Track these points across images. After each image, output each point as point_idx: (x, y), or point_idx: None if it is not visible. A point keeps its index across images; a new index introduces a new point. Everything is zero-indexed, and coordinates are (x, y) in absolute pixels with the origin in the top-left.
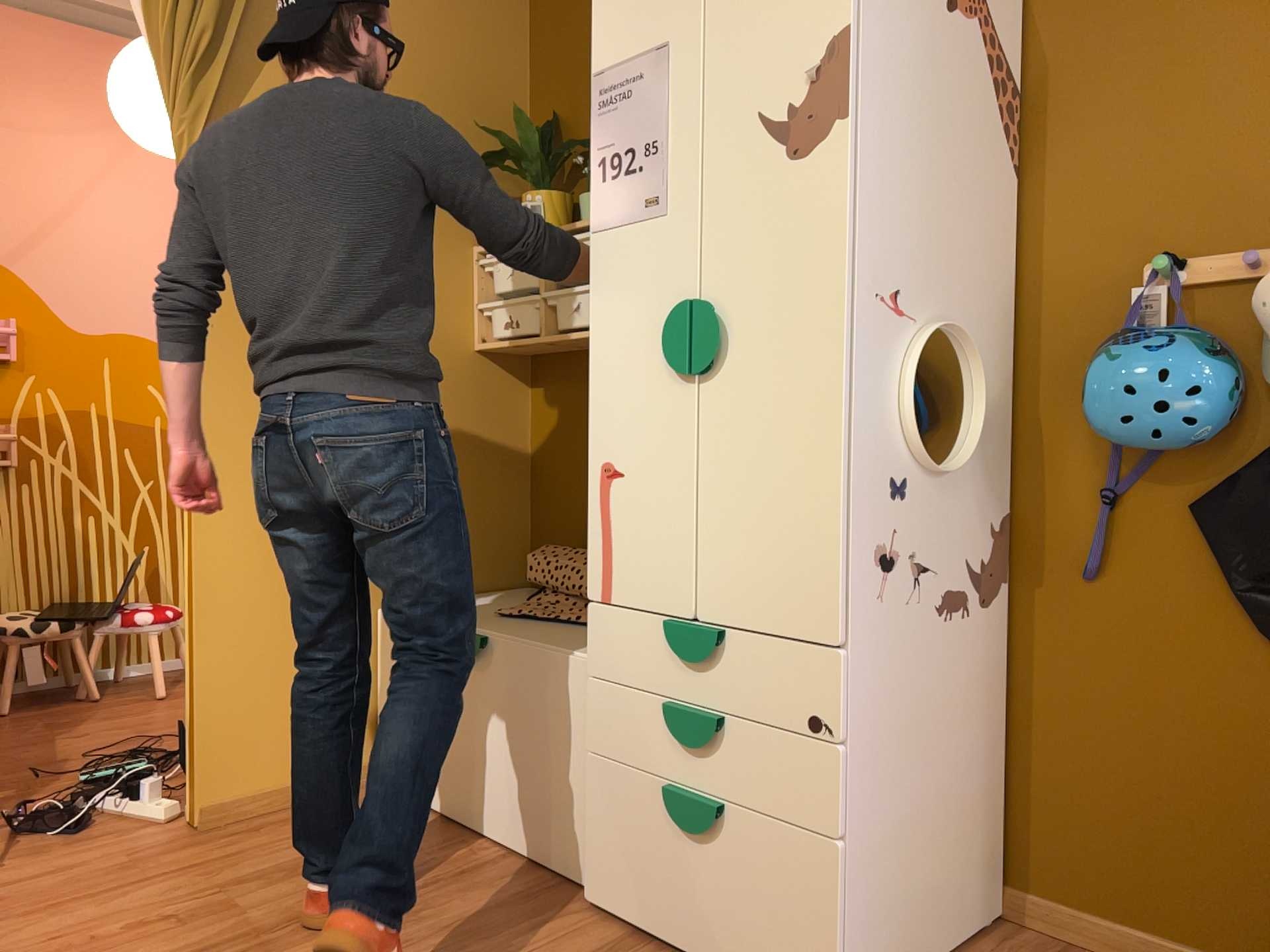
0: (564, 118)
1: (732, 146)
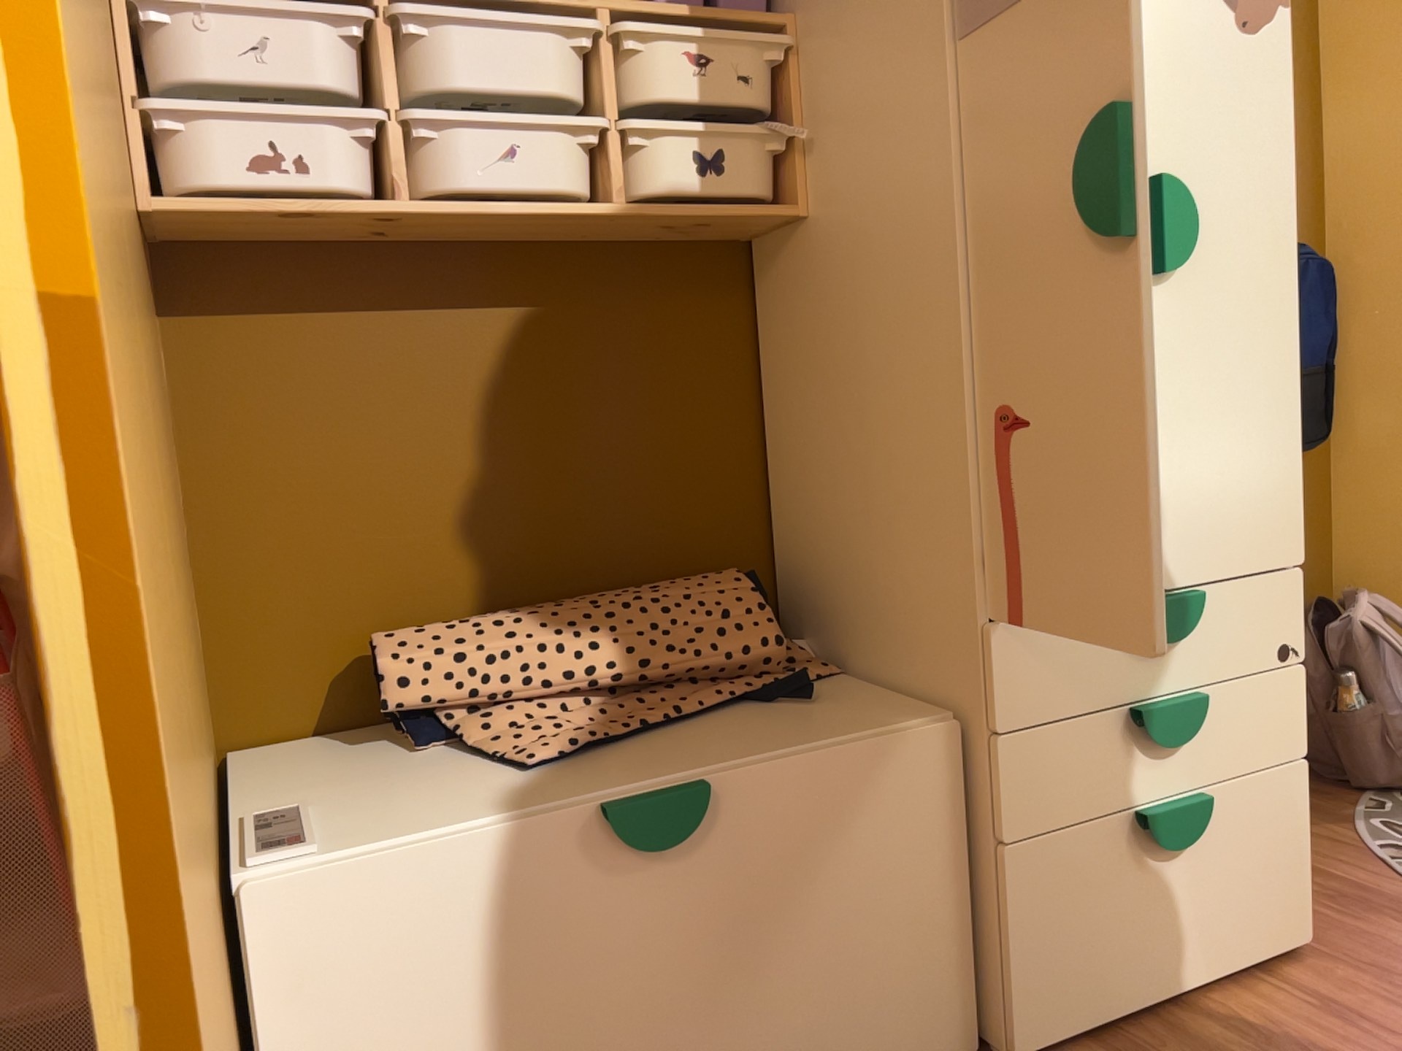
0: None
1: None
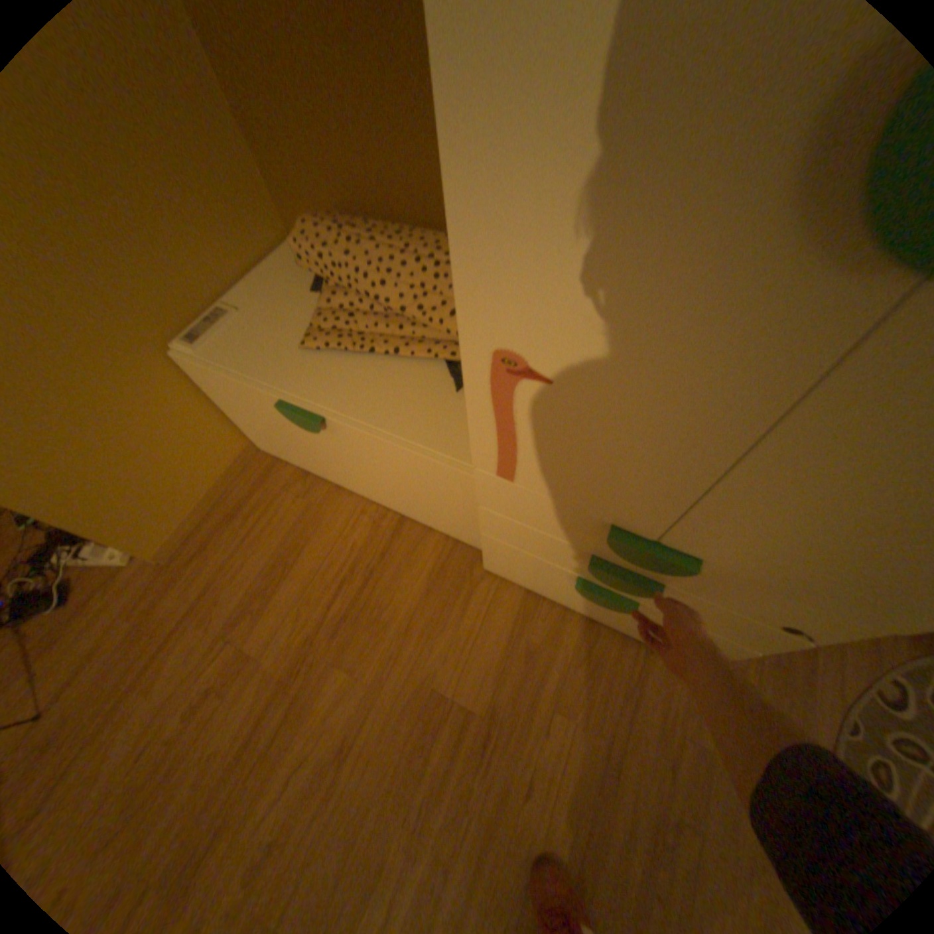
0: None
1: None
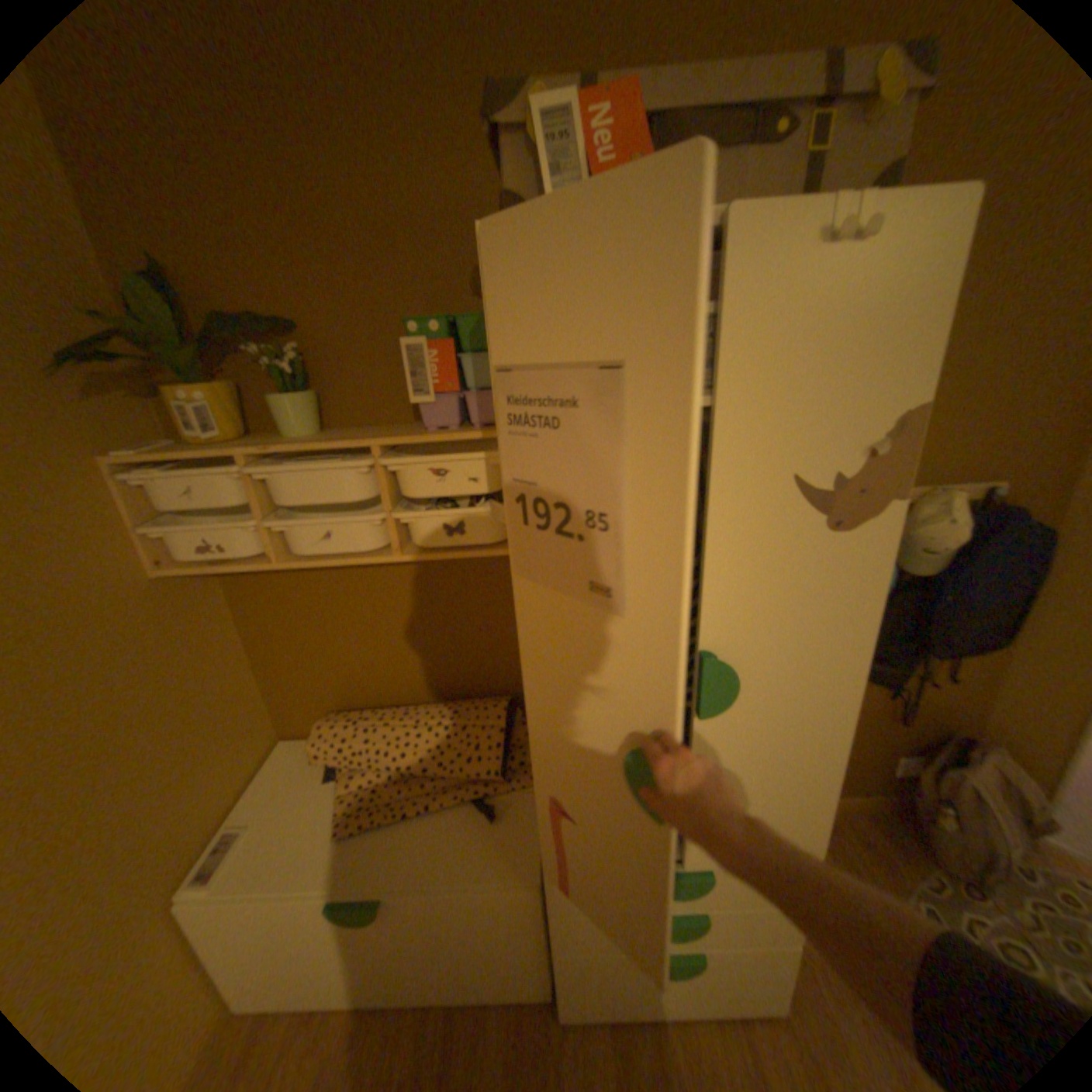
0: (173, 267)
1: (752, 505)
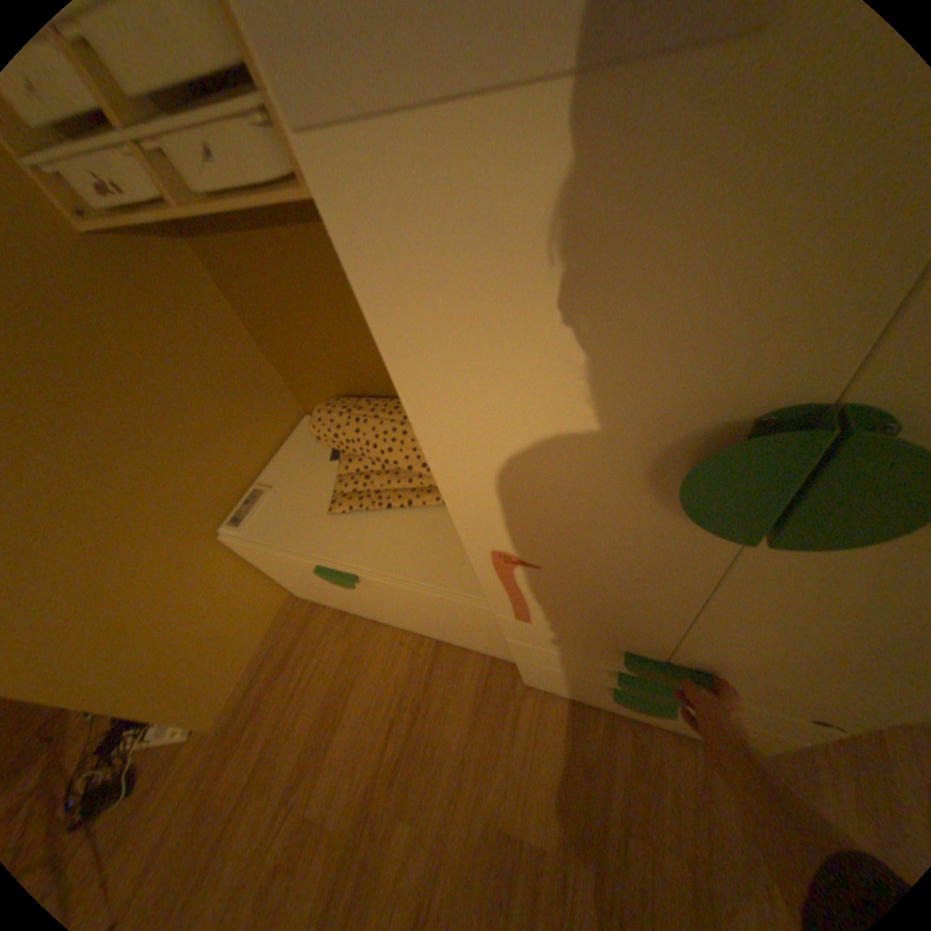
0: None
1: None
